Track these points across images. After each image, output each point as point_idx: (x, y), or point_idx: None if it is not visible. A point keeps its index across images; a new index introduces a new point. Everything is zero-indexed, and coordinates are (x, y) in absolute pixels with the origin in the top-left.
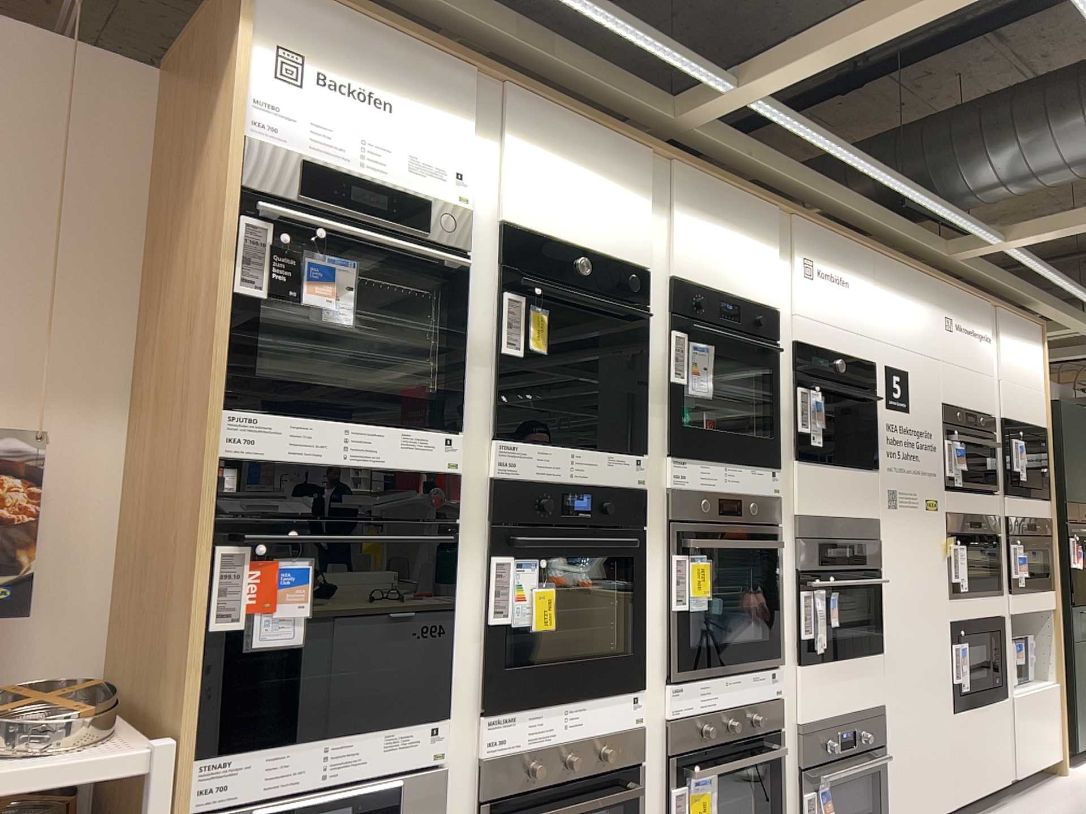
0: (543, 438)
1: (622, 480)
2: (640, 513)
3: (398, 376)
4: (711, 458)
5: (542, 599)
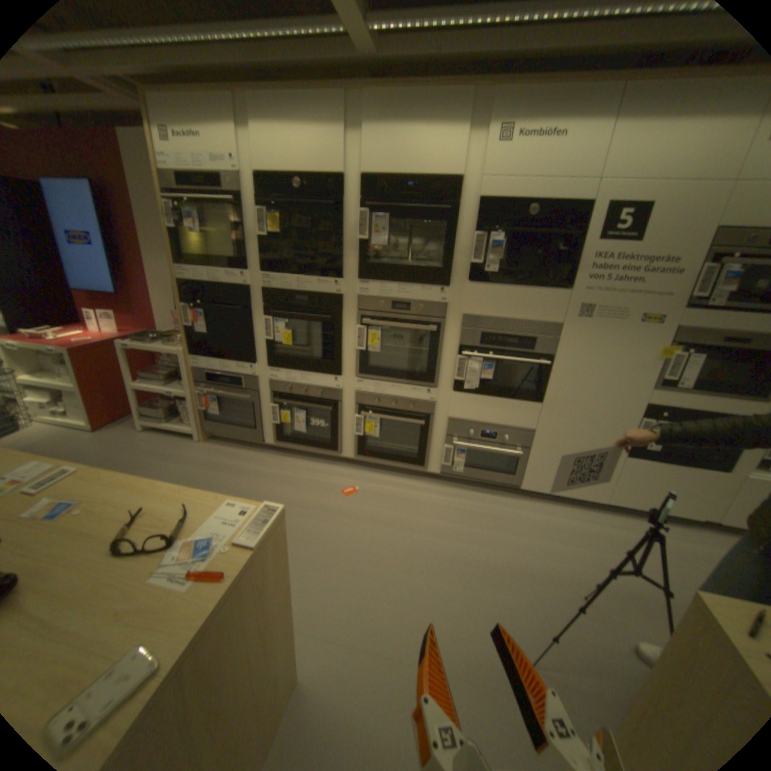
0: (284, 273)
1: (327, 292)
2: (339, 309)
3: (226, 249)
4: (393, 283)
5: (285, 338)
